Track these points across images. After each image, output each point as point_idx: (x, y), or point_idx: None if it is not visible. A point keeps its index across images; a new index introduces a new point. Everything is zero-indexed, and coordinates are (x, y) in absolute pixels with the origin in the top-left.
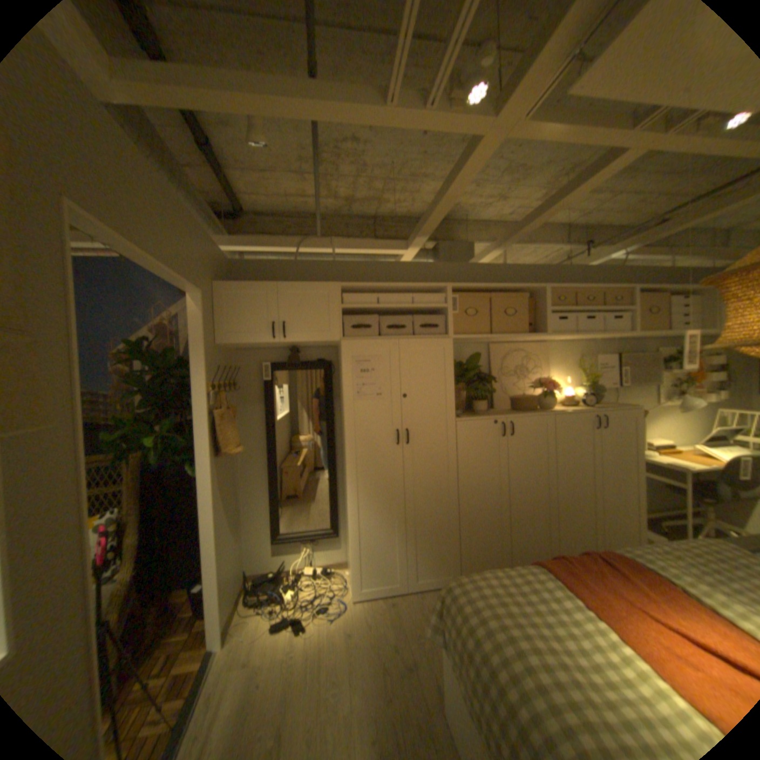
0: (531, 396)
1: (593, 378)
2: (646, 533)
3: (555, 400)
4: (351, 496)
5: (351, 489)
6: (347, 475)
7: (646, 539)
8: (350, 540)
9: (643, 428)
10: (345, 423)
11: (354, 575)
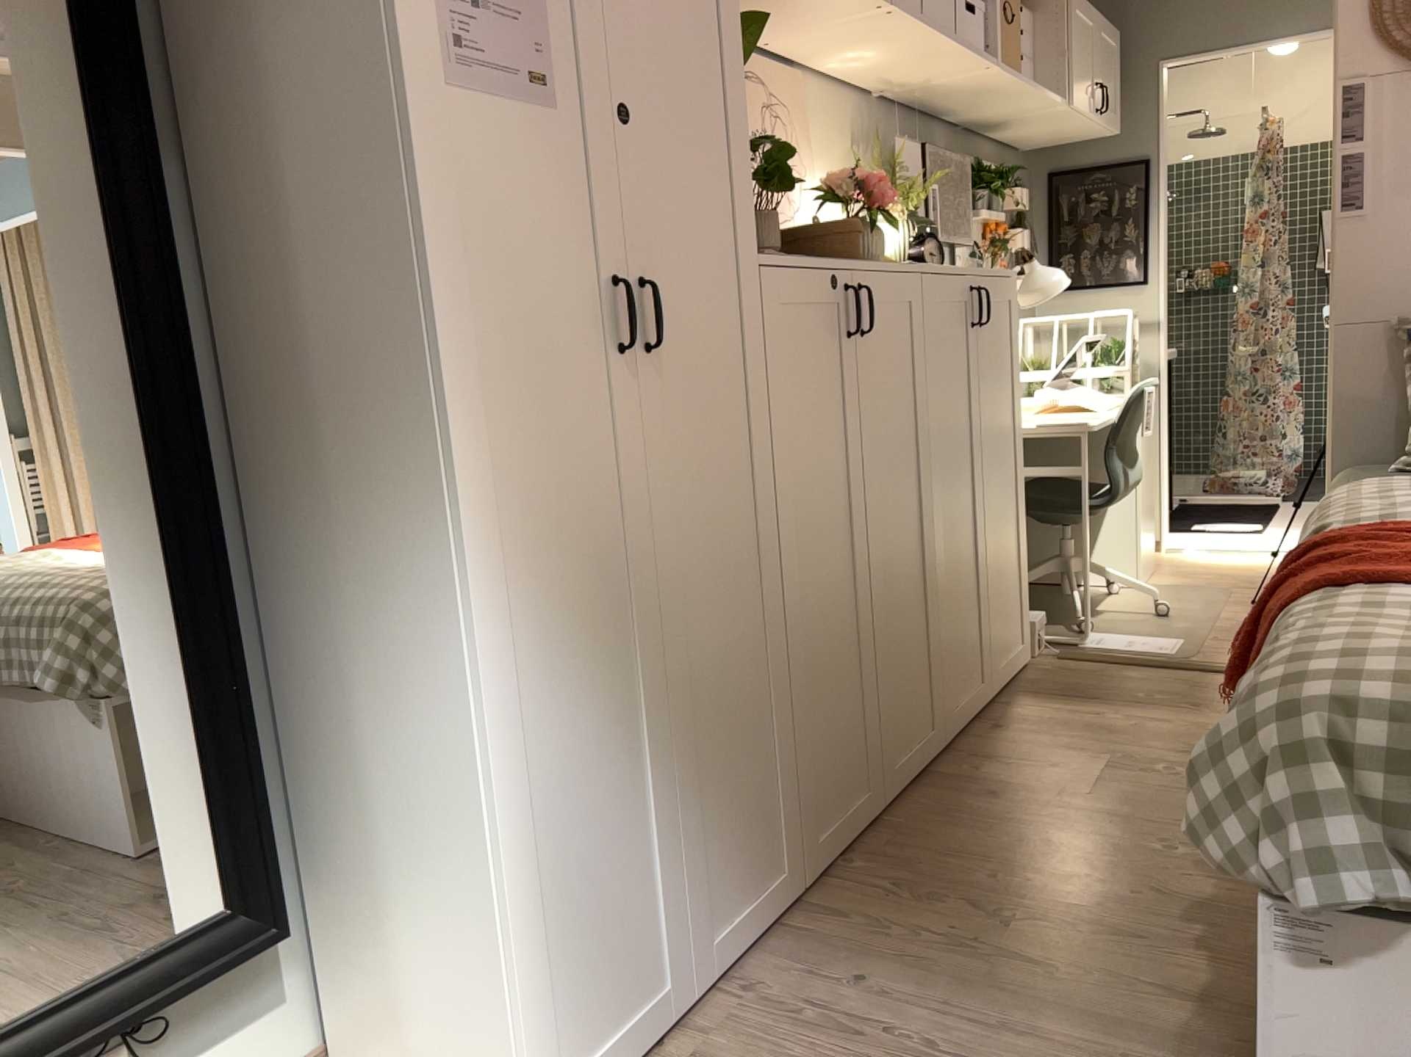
0: (828, 224)
1: (901, 200)
2: (1029, 600)
3: (885, 240)
4: (477, 633)
5: (473, 593)
6: (451, 515)
7: (1030, 616)
8: (494, 870)
9: (1019, 328)
10: (413, 210)
11: (526, 1041)
